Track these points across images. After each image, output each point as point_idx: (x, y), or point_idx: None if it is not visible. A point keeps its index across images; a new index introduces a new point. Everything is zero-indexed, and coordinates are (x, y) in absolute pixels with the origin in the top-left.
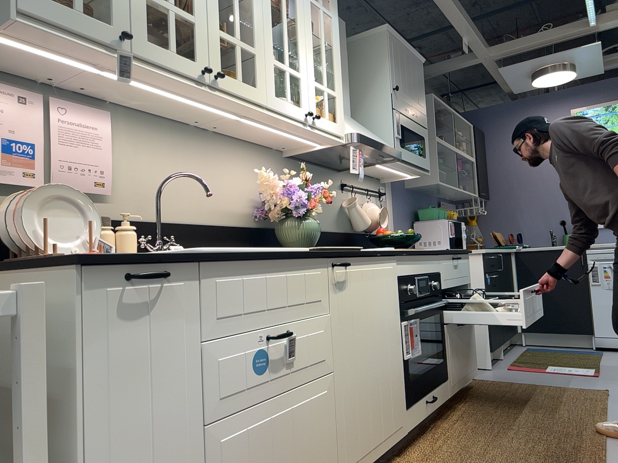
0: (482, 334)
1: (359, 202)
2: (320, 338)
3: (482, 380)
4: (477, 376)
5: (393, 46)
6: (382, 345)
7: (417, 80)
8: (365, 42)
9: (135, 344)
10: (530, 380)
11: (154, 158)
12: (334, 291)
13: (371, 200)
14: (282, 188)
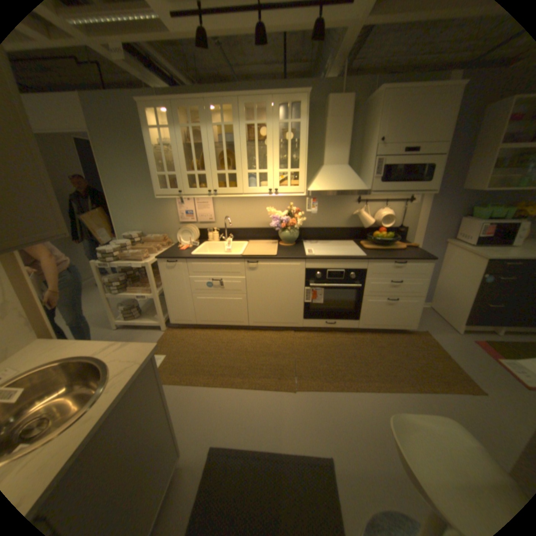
0: (465, 312)
1: (362, 212)
2: (239, 283)
3: (428, 335)
4: (437, 332)
5: (392, 99)
6: (283, 293)
7: (438, 111)
8: (377, 98)
9: (172, 274)
10: (459, 355)
11: (230, 207)
12: (249, 270)
13: (395, 205)
14: (272, 219)
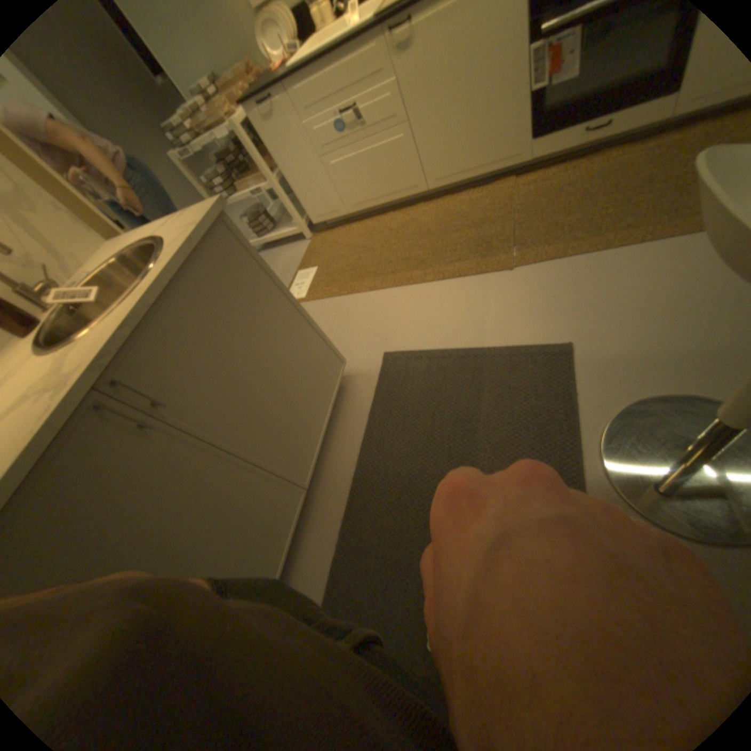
0: None
1: None
2: (388, 97)
3: None
4: None
5: None
6: (482, 82)
7: None
8: None
9: (275, 127)
10: None
11: None
12: (397, 51)
13: None
14: None
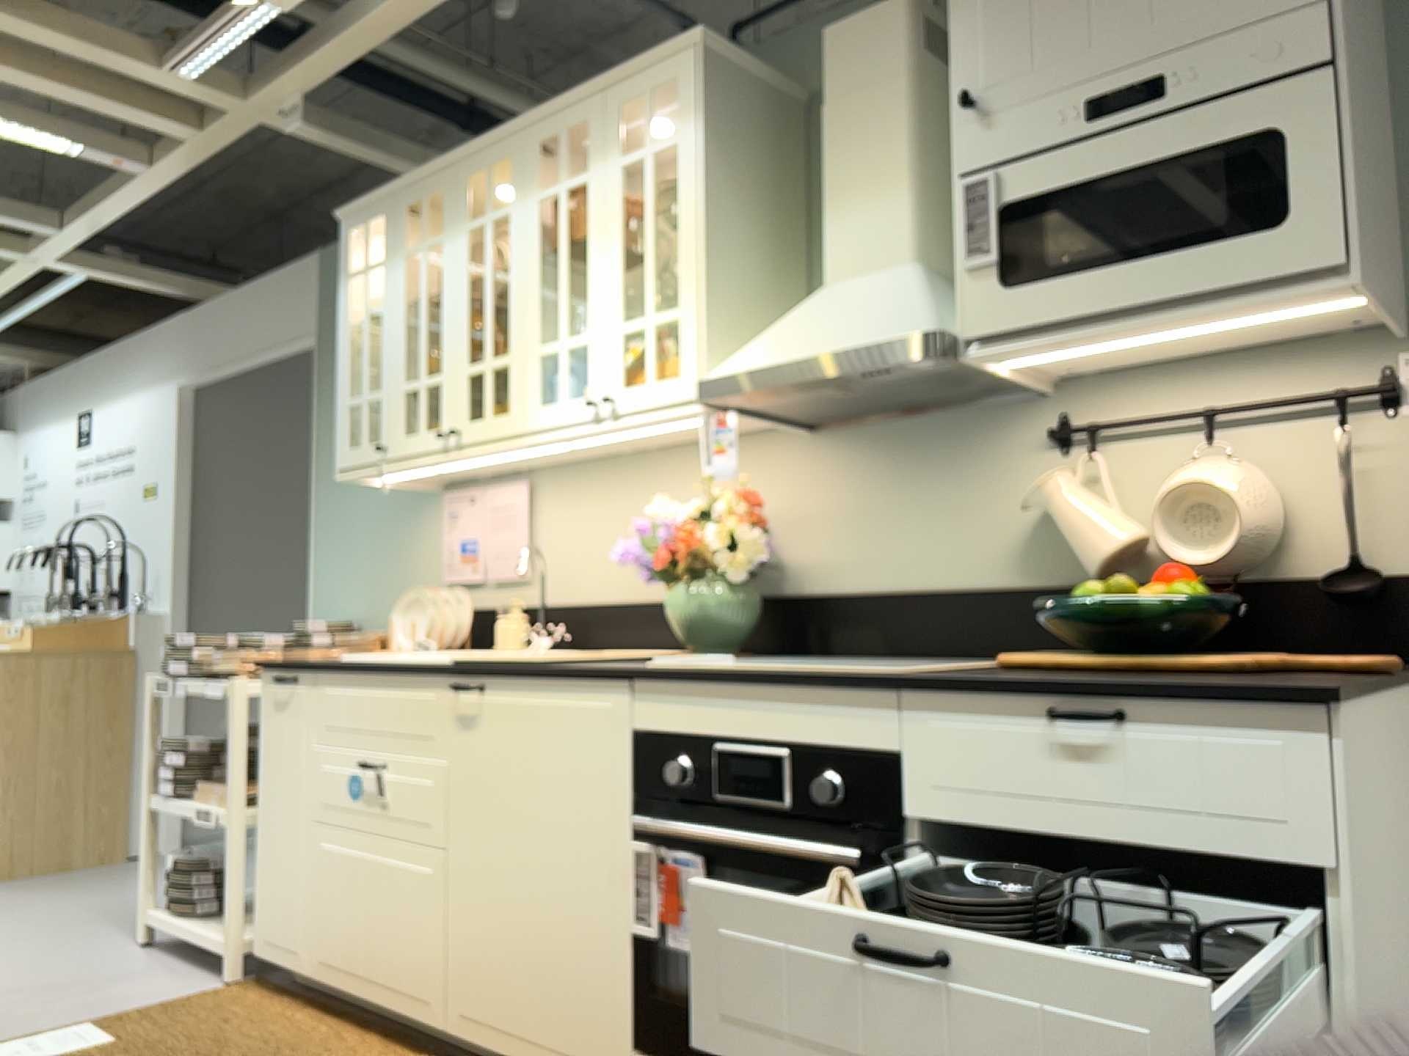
0: None
1: (1052, 485)
2: (426, 791)
3: None
4: None
5: None
6: (556, 862)
7: None
8: None
9: (279, 732)
10: None
11: (576, 518)
12: (454, 728)
13: (1282, 437)
14: (639, 536)
